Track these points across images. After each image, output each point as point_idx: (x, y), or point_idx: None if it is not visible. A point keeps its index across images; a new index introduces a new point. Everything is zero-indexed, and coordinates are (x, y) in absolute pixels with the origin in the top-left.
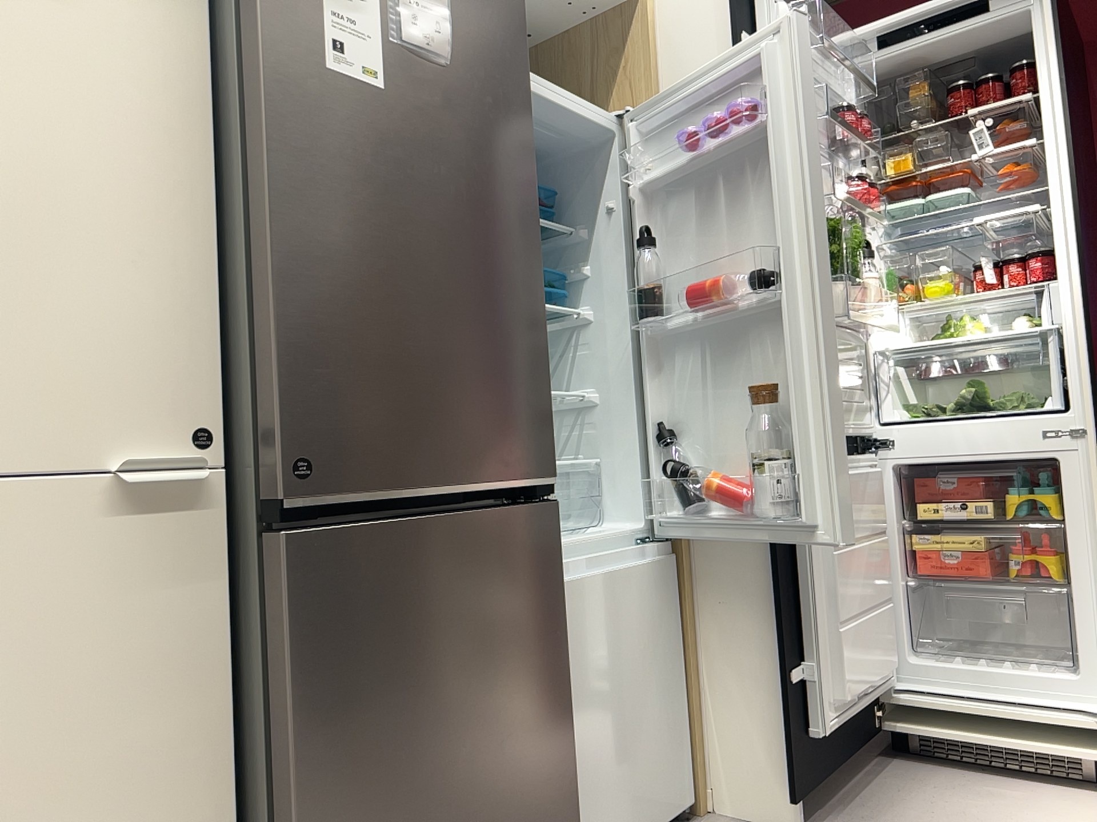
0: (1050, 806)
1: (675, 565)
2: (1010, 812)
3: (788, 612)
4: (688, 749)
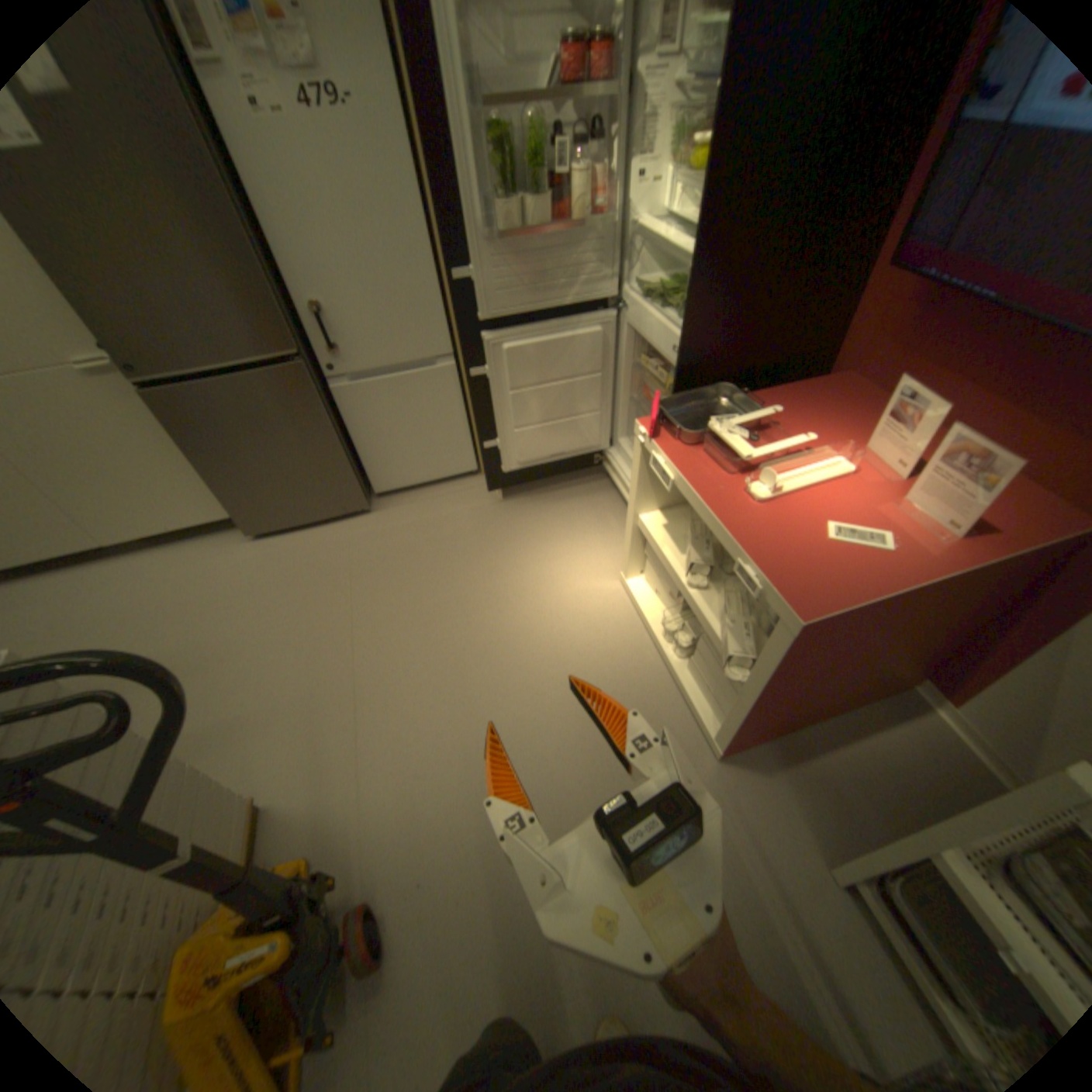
0: (611, 537)
1: (460, 366)
2: (588, 532)
3: (480, 417)
4: (476, 449)
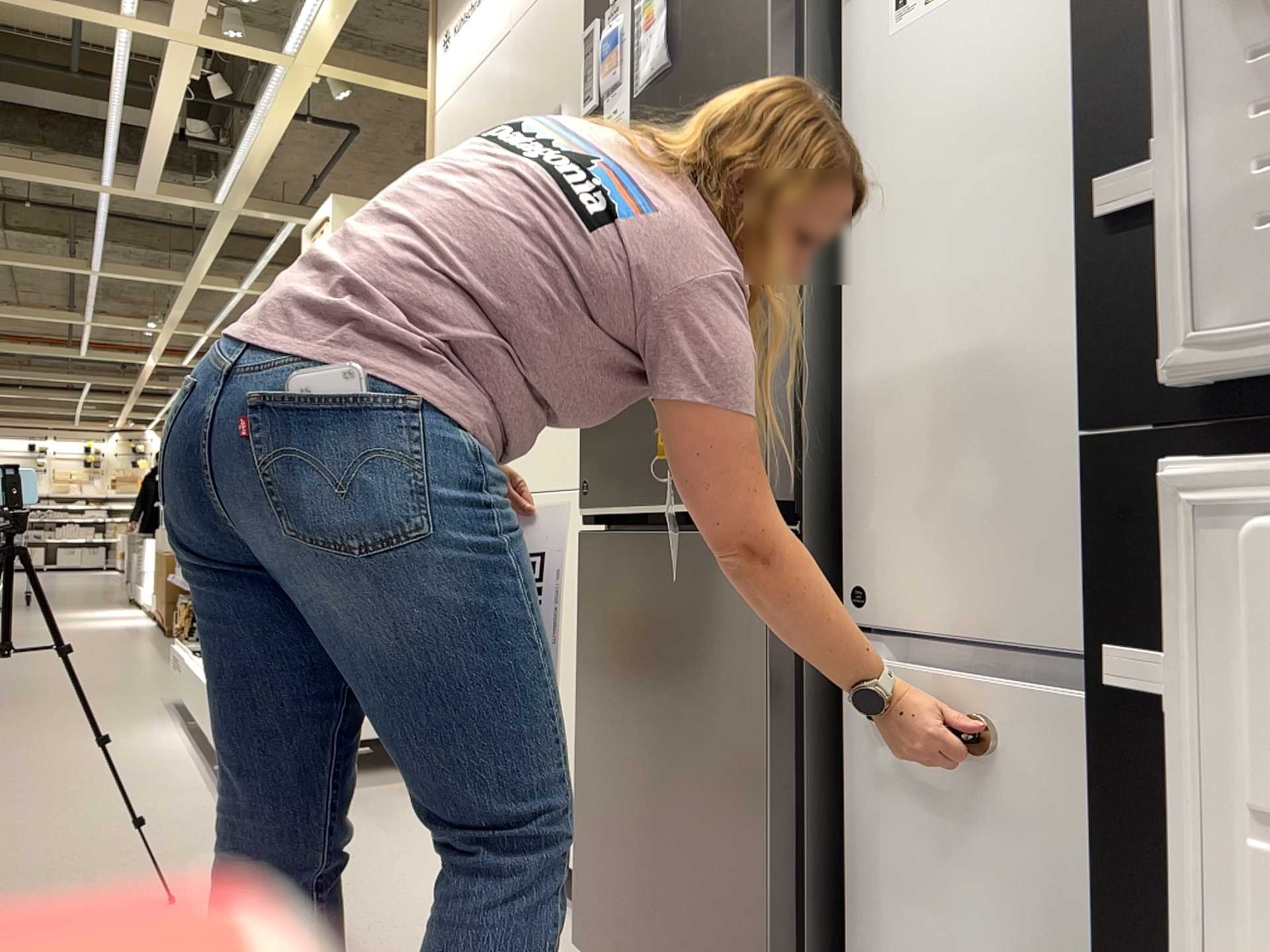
0: None
1: None
2: None
3: None
4: None
